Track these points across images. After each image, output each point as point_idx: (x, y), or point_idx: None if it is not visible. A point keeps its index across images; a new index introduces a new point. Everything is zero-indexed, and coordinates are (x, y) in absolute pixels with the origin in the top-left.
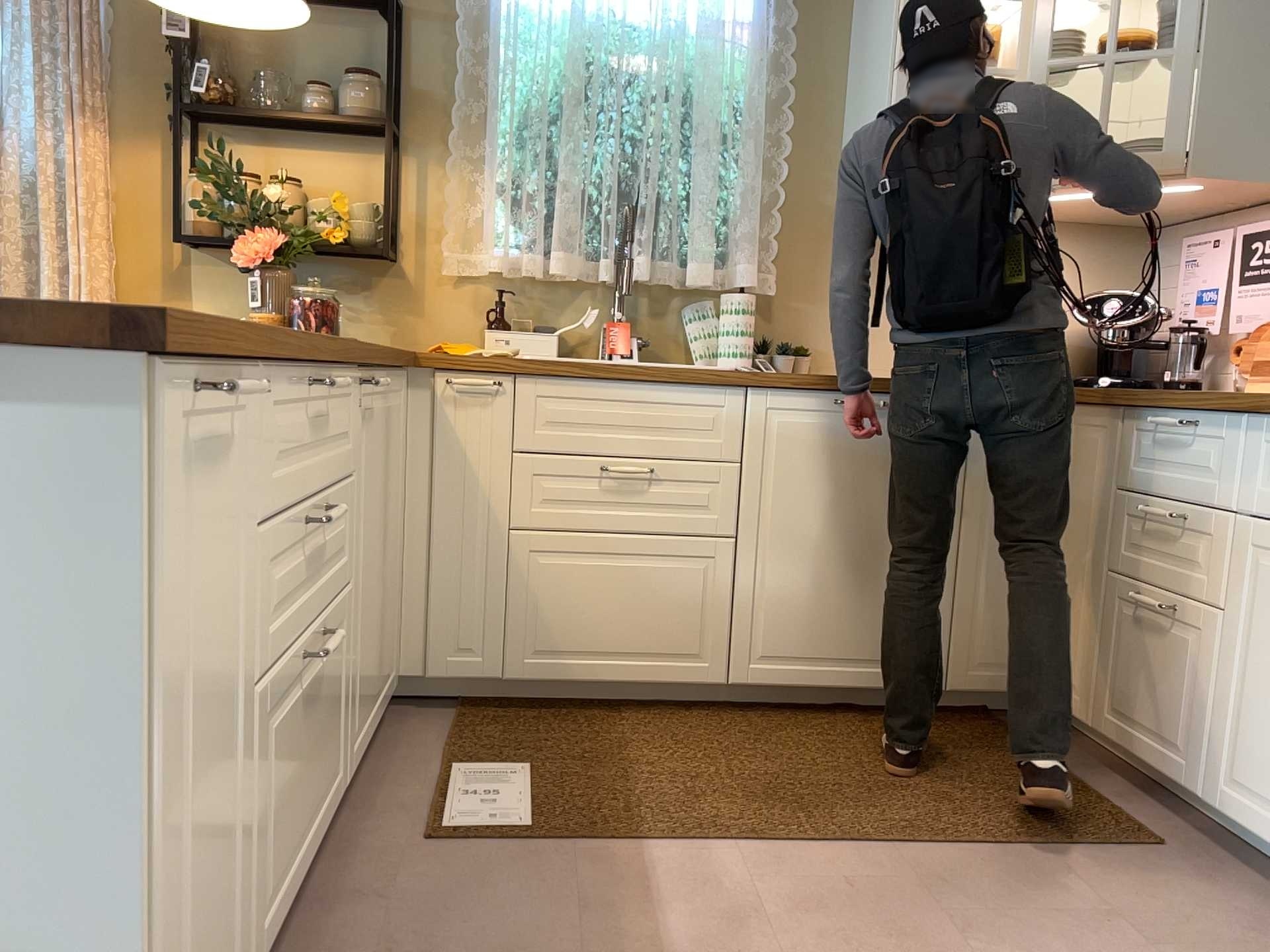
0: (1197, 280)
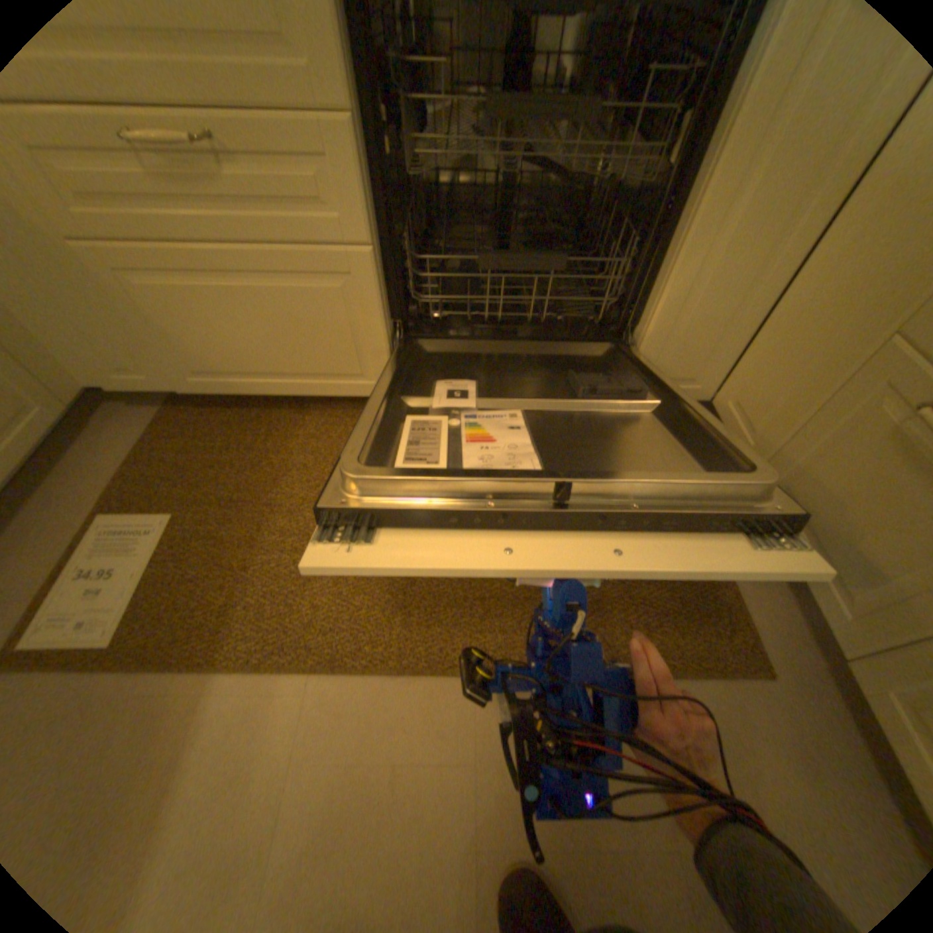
0: None
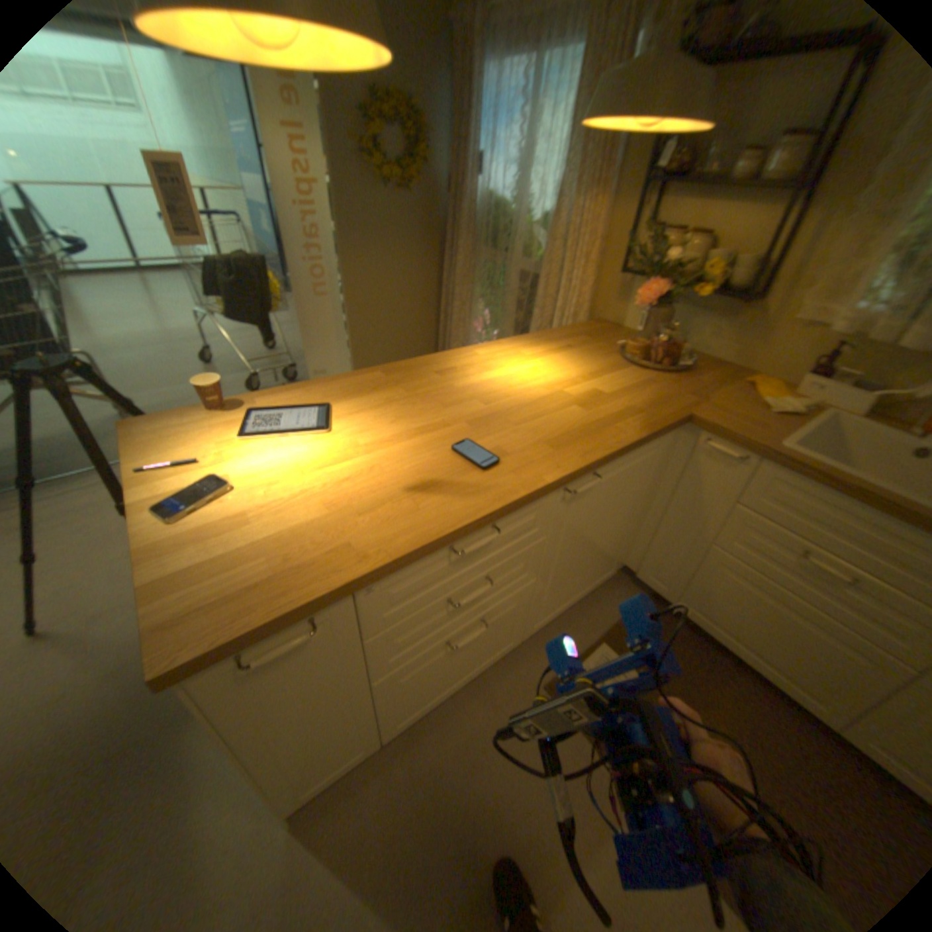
0: None
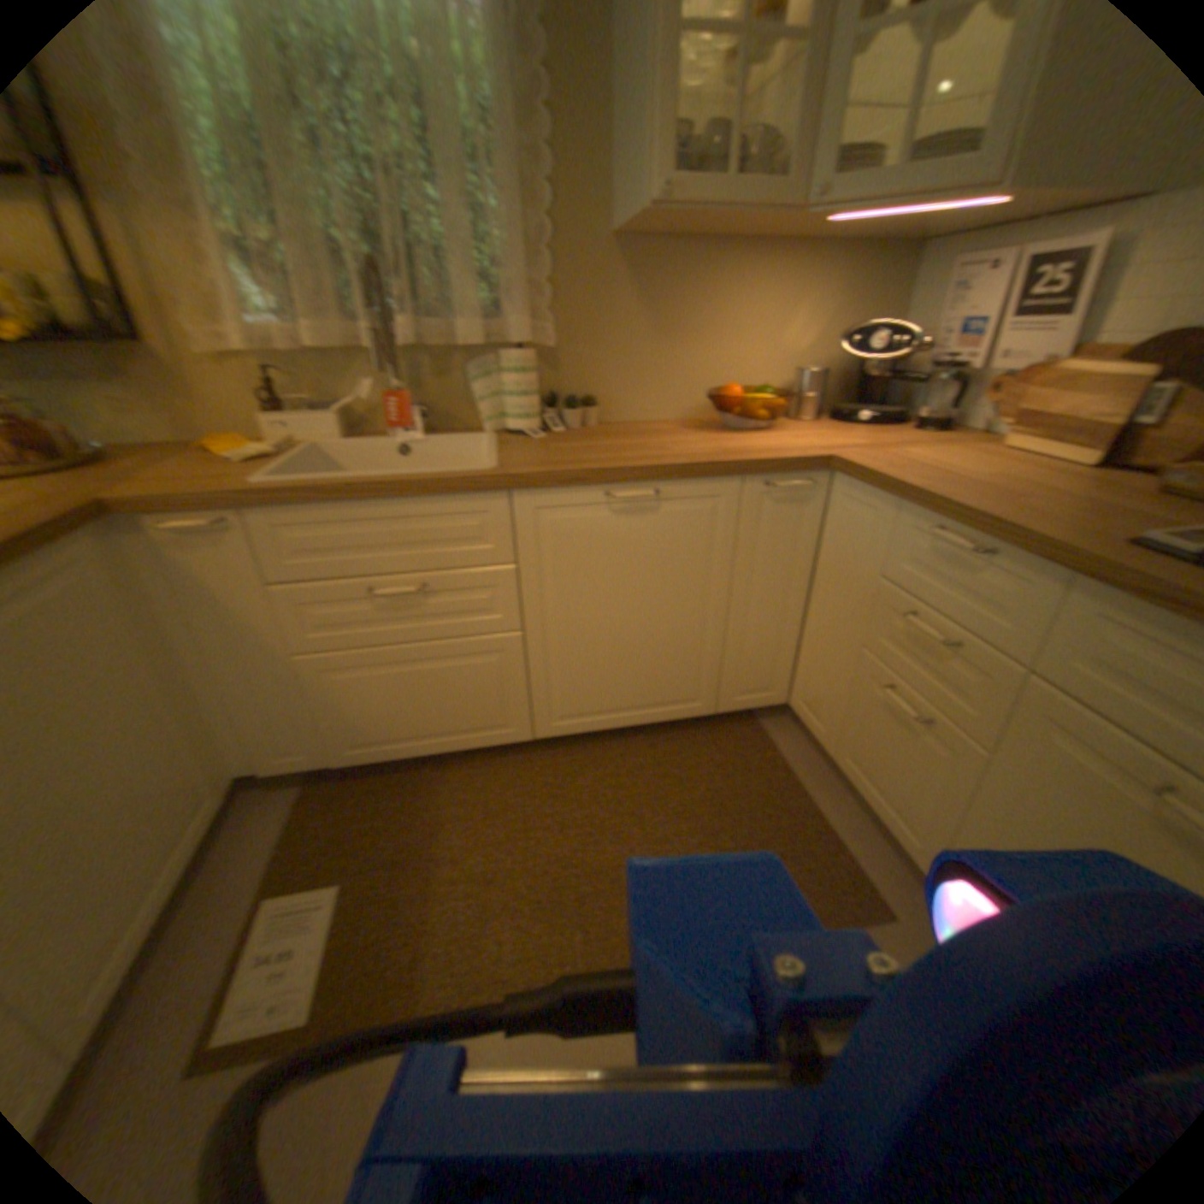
0: (965, 307)
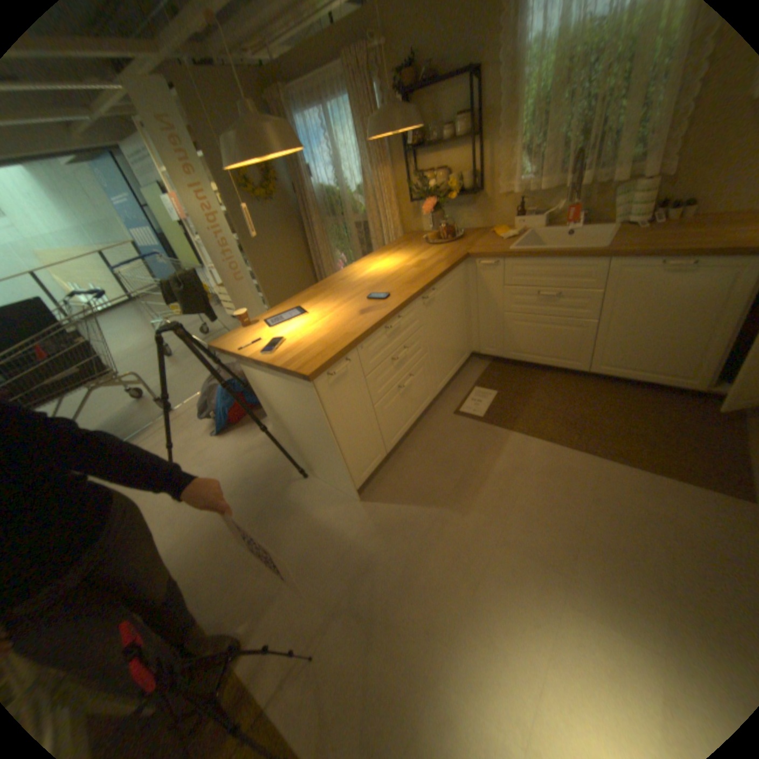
0: None
